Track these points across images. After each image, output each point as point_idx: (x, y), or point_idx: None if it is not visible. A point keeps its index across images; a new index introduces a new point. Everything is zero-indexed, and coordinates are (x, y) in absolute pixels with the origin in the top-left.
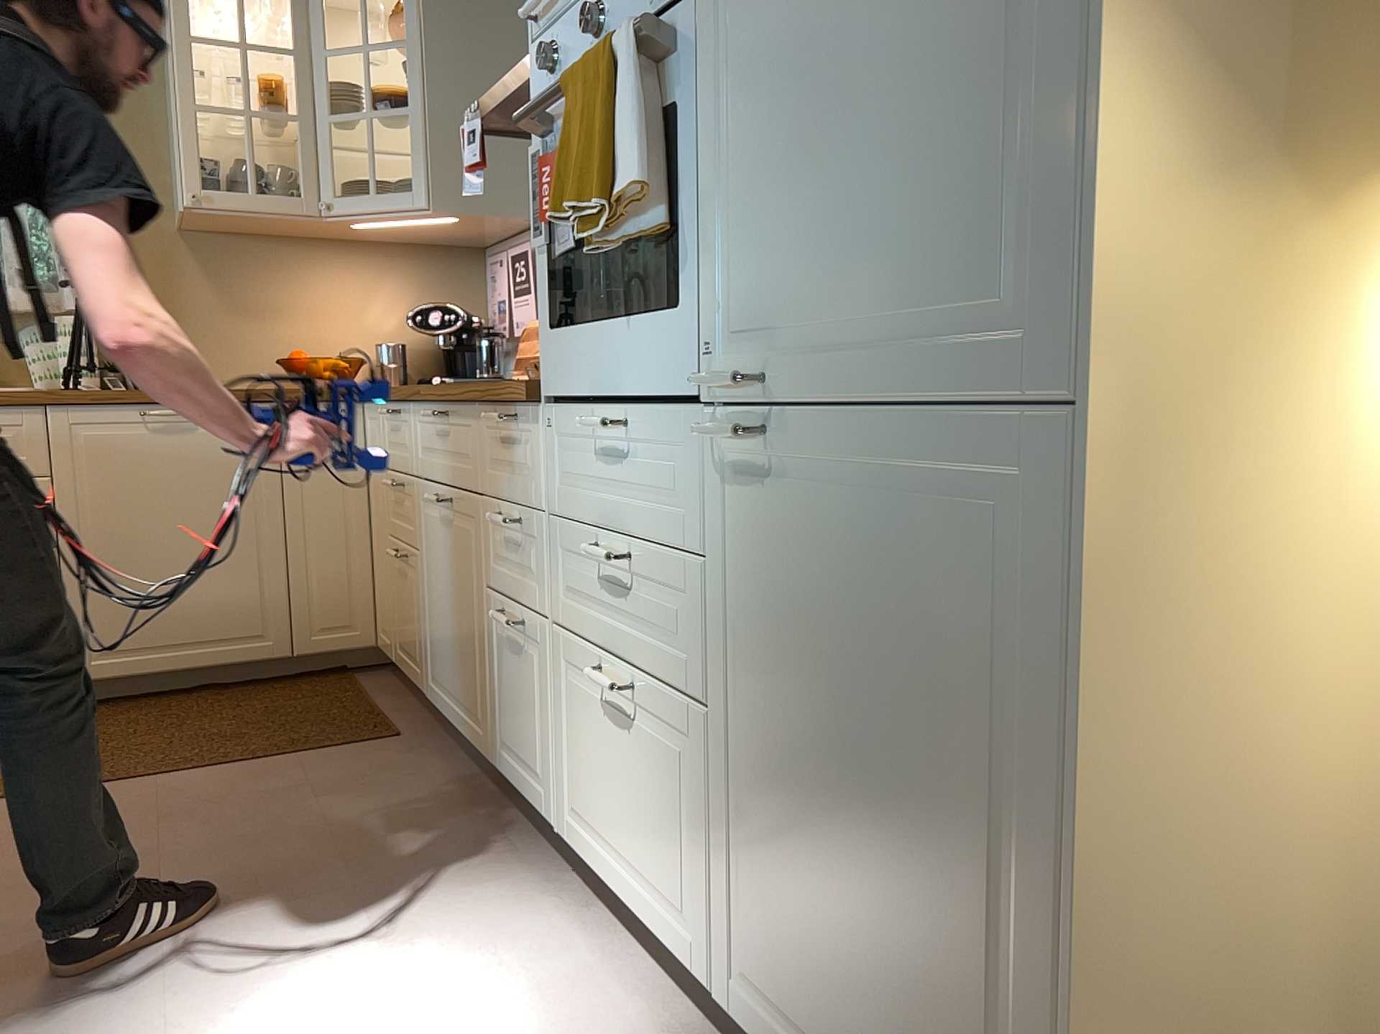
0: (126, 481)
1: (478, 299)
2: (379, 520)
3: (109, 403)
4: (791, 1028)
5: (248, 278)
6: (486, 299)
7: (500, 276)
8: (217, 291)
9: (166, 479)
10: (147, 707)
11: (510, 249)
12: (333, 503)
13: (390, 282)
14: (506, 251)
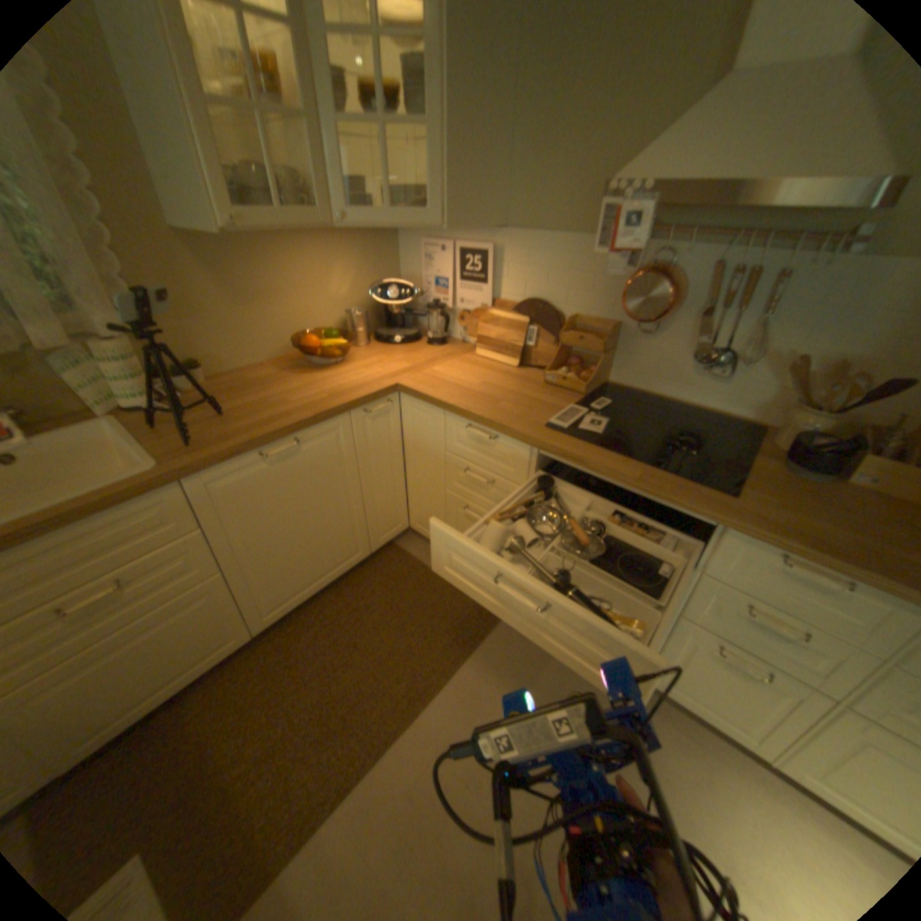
0: (259, 506)
1: (394, 262)
2: (426, 472)
3: (234, 457)
4: None
5: (240, 268)
6: (399, 261)
7: (439, 259)
8: (218, 285)
9: (287, 492)
10: (305, 624)
11: (457, 242)
12: (385, 461)
13: (341, 257)
14: (452, 242)
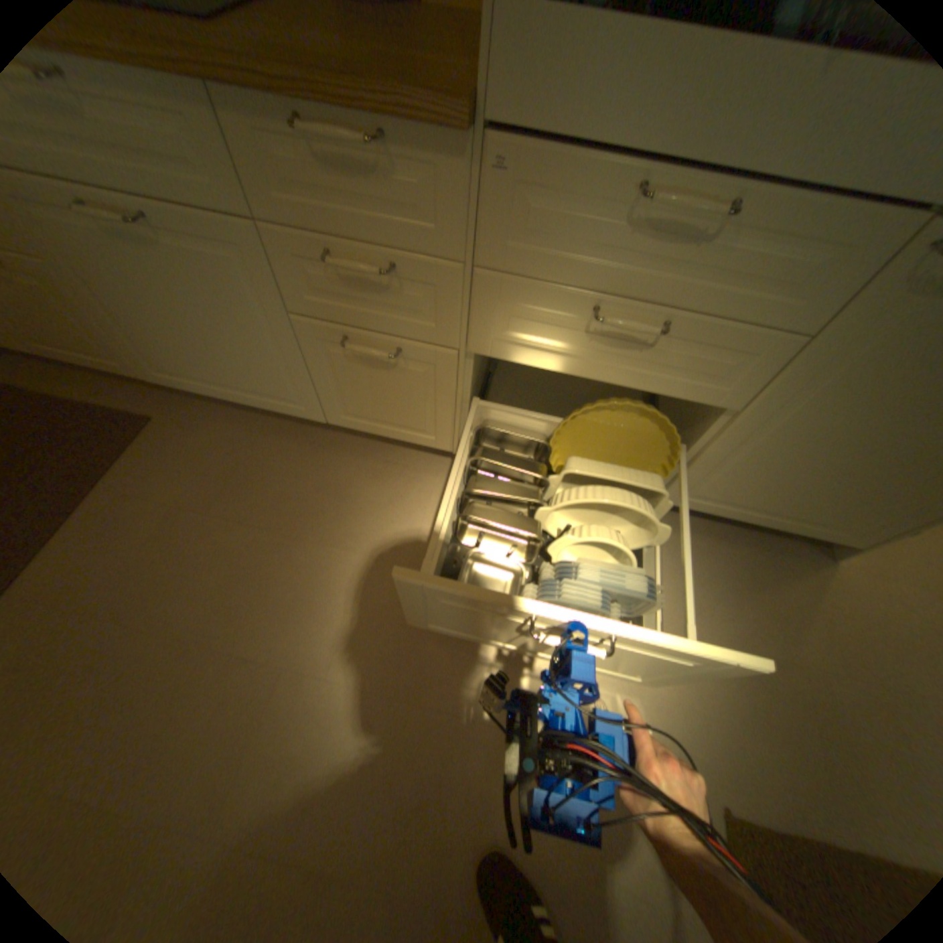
0: None
1: None
2: None
3: None
4: (729, 501)
5: None
6: None
7: None
8: None
9: None
10: None
11: None
12: None
13: None
14: None
